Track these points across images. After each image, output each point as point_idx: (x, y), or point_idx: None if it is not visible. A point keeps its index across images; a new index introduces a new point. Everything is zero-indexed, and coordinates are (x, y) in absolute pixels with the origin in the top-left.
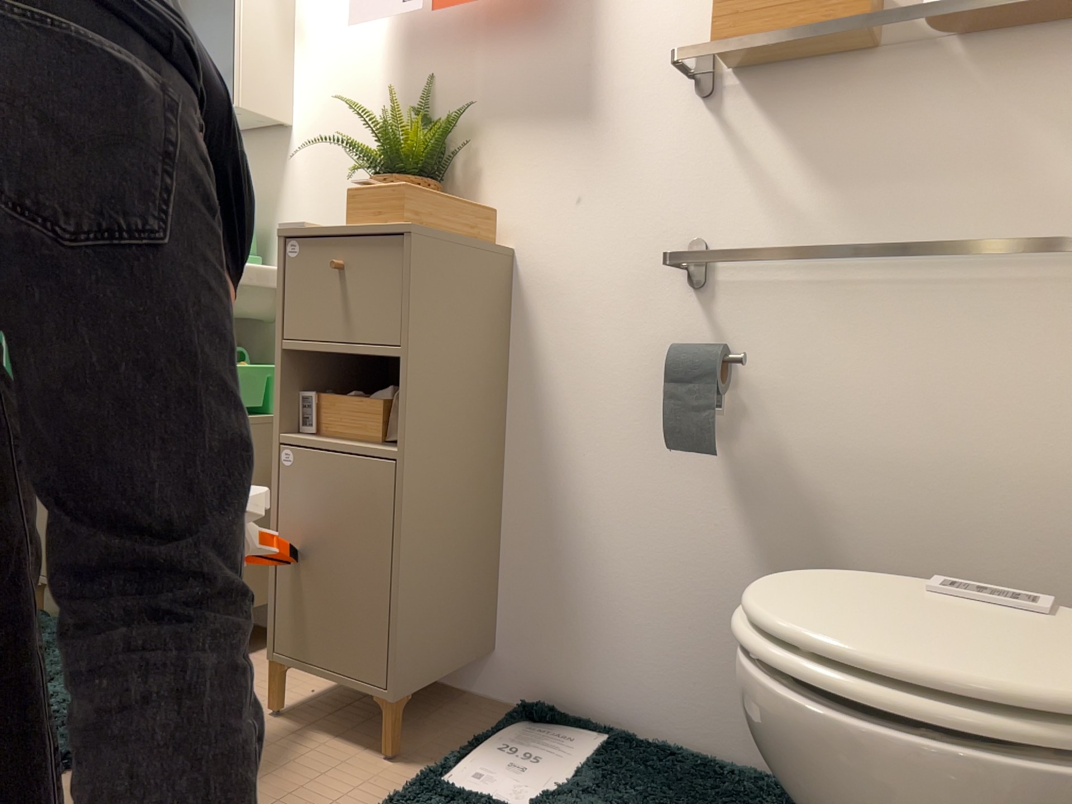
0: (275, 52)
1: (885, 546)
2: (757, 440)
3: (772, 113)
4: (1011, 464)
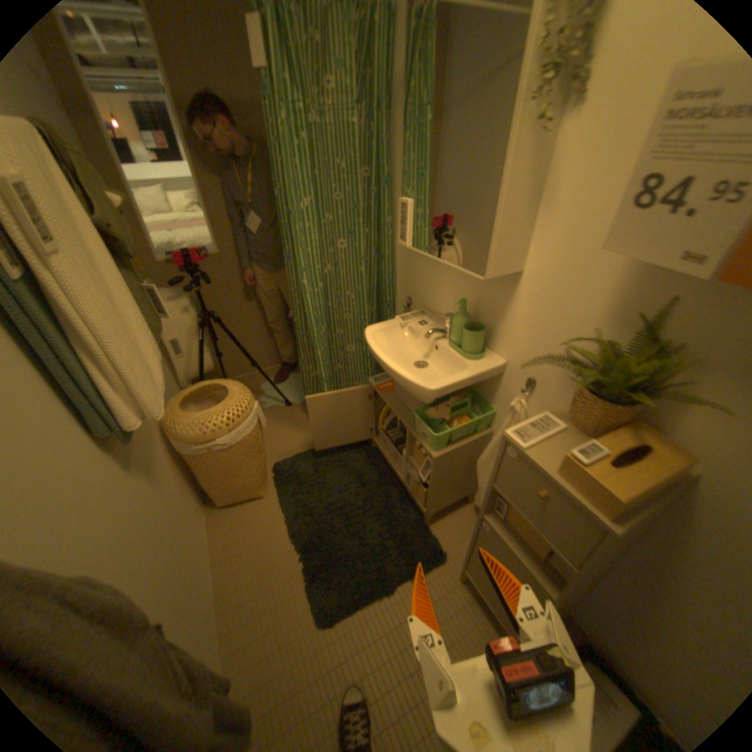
0: (523, 222)
1: None
2: None
3: None
4: None
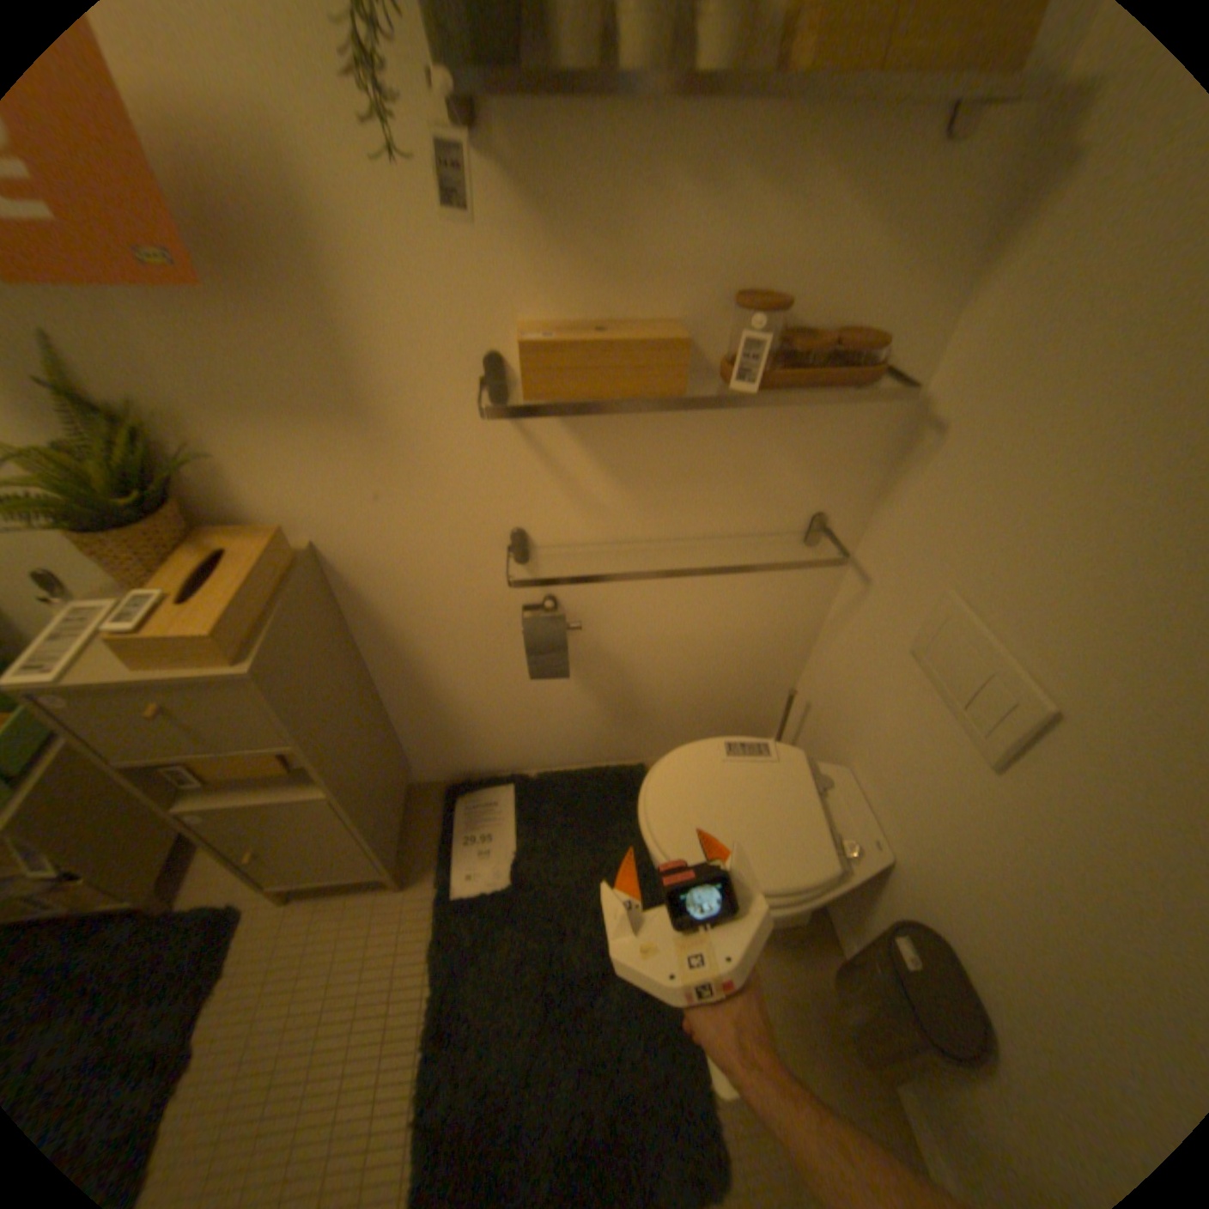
0: None
1: (661, 673)
2: (581, 641)
3: (574, 423)
4: (730, 629)
